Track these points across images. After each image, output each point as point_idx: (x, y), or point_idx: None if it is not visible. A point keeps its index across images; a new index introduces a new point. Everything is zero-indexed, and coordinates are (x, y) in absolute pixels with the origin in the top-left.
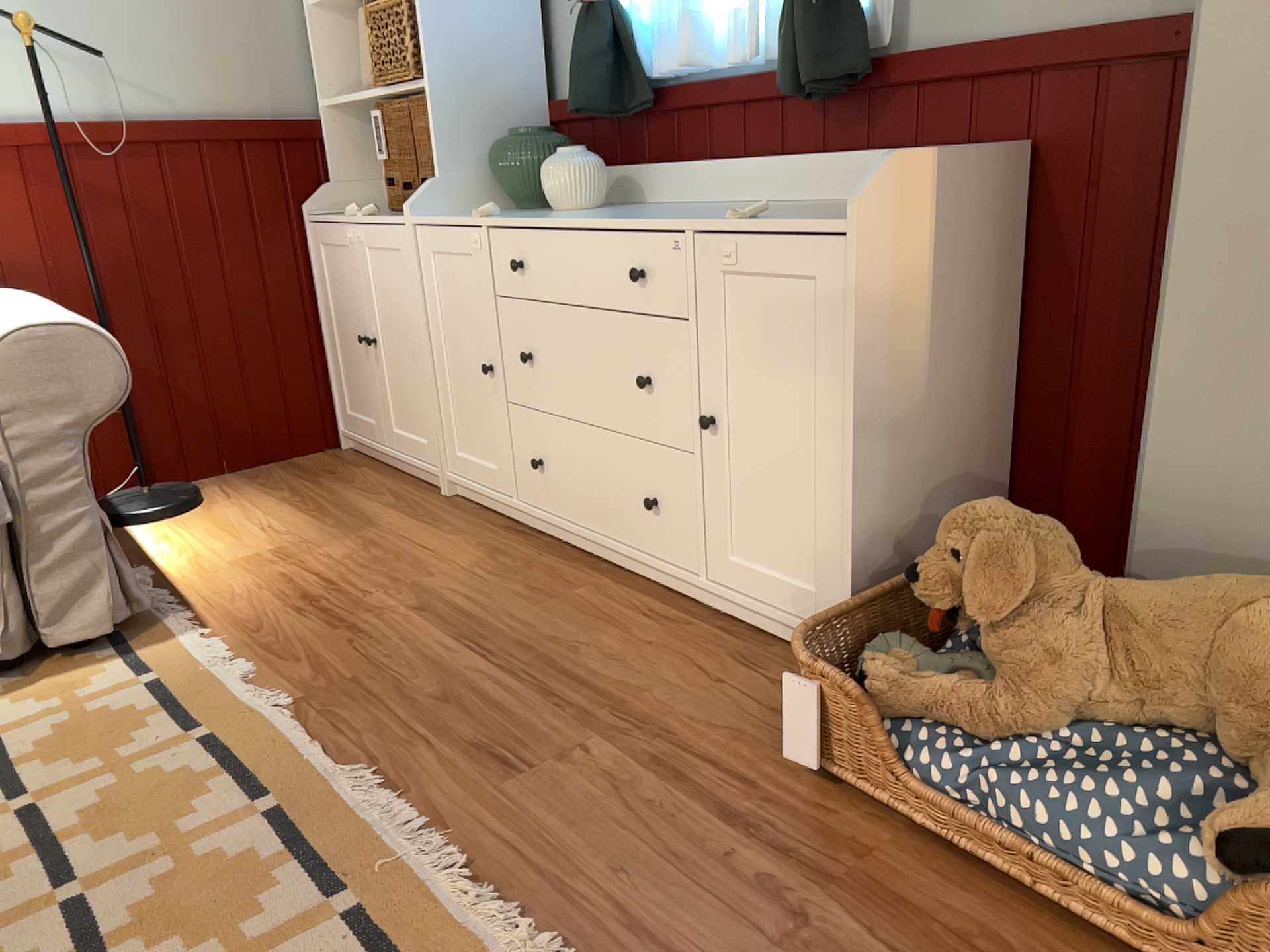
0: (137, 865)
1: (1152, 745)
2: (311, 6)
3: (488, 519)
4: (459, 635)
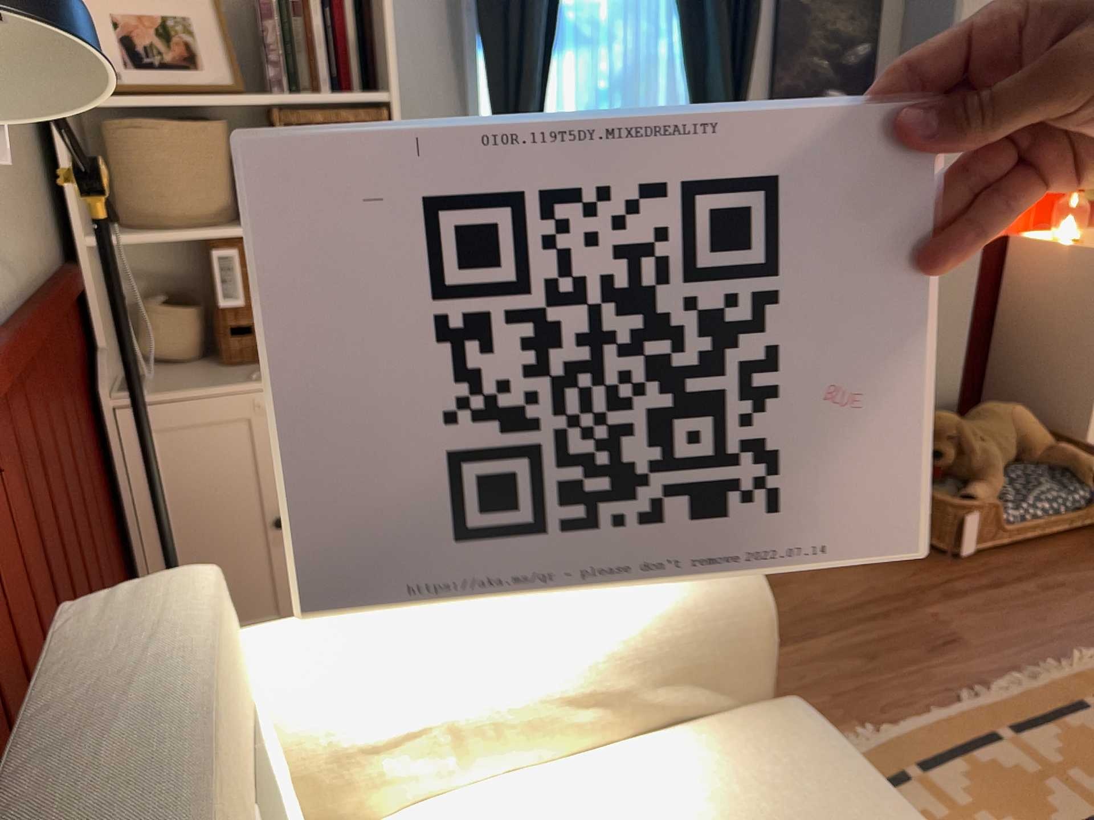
0: (1083, 791)
1: (1021, 471)
2: None
3: None
4: None
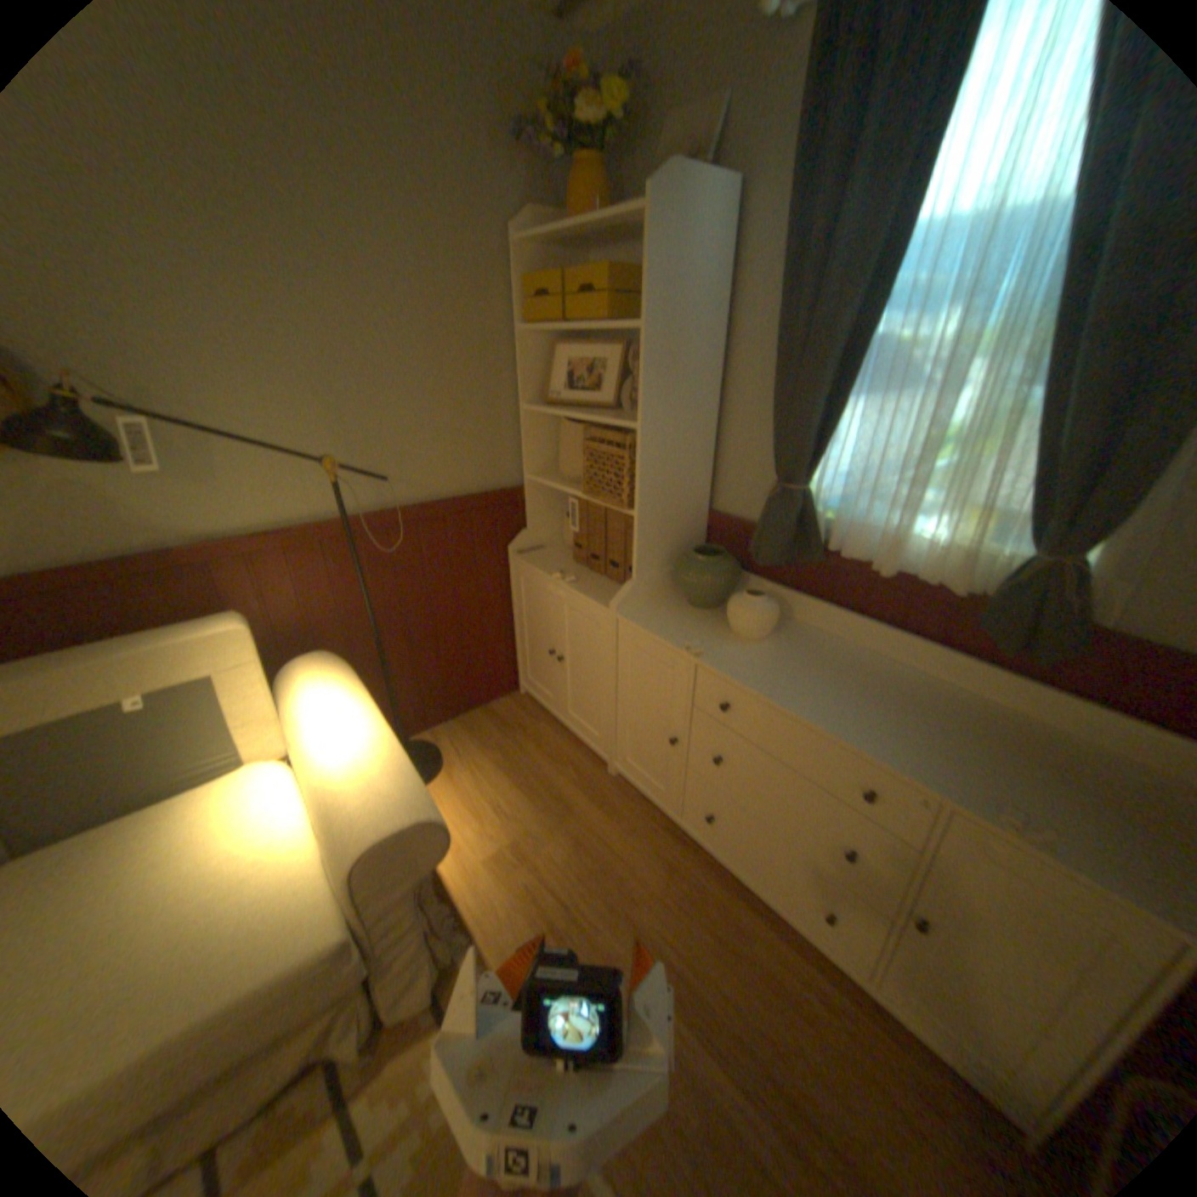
0: None
1: None
2: (525, 403)
3: (653, 813)
4: (690, 1015)
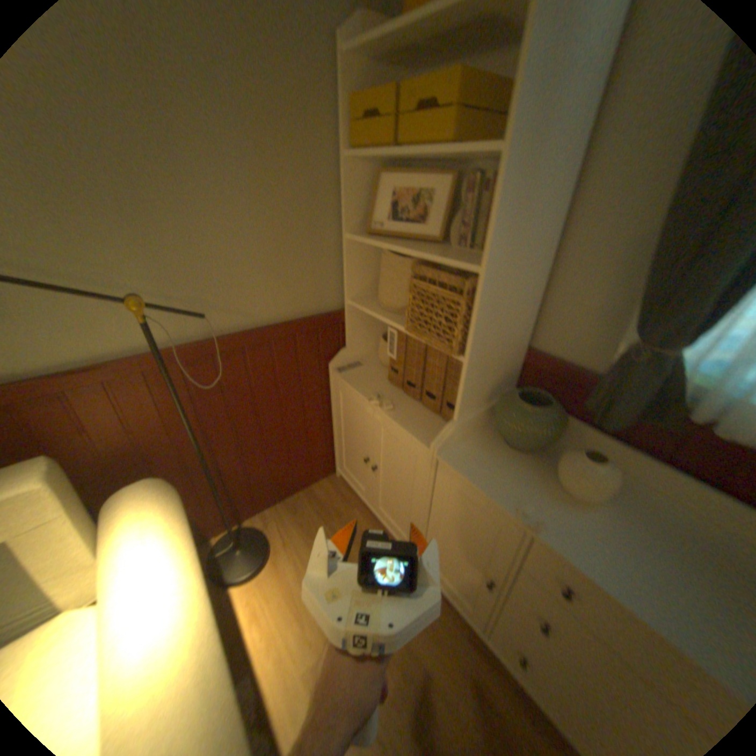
0: None
1: None
2: (349, 233)
3: (458, 622)
4: None
